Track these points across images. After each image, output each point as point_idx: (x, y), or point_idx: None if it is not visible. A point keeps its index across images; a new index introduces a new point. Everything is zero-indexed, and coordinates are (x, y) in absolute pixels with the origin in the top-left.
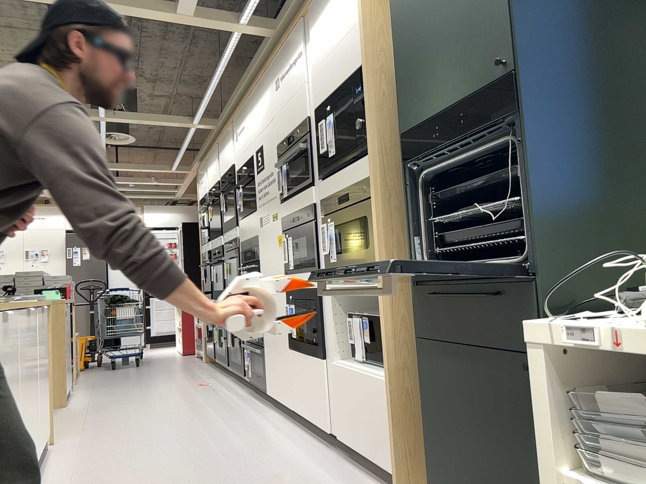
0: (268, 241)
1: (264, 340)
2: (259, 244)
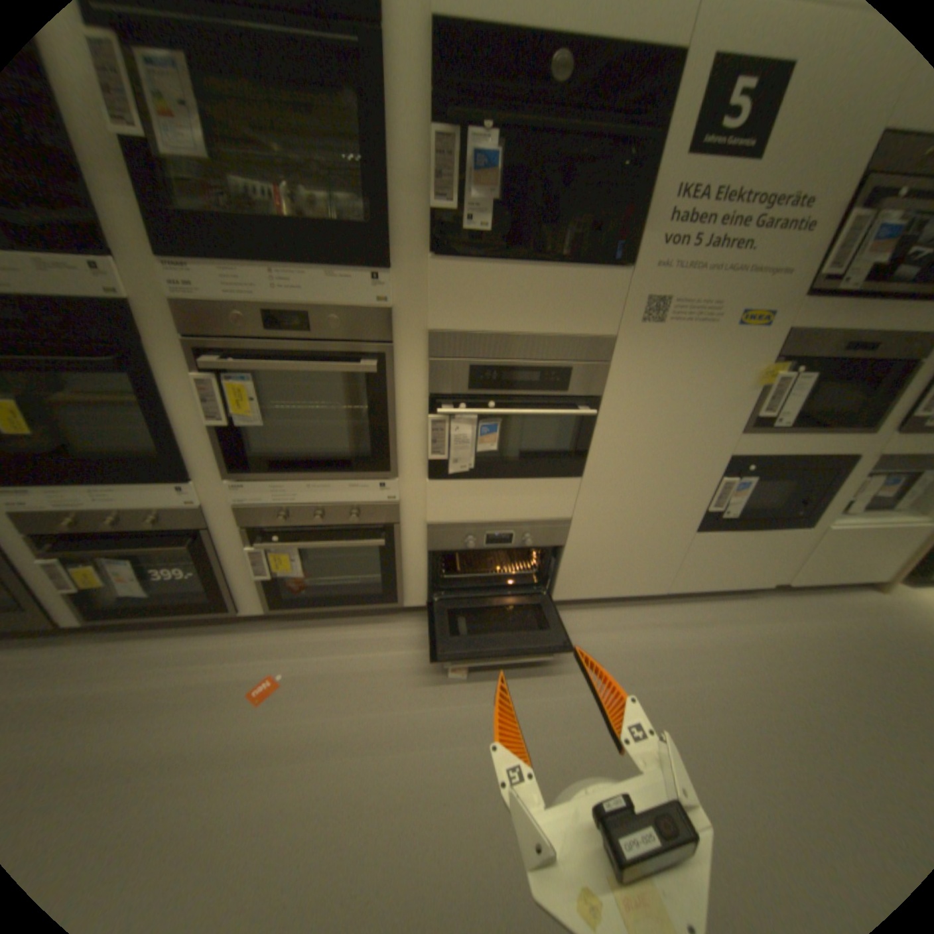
0: (689, 363)
1: (569, 535)
2: (615, 361)
